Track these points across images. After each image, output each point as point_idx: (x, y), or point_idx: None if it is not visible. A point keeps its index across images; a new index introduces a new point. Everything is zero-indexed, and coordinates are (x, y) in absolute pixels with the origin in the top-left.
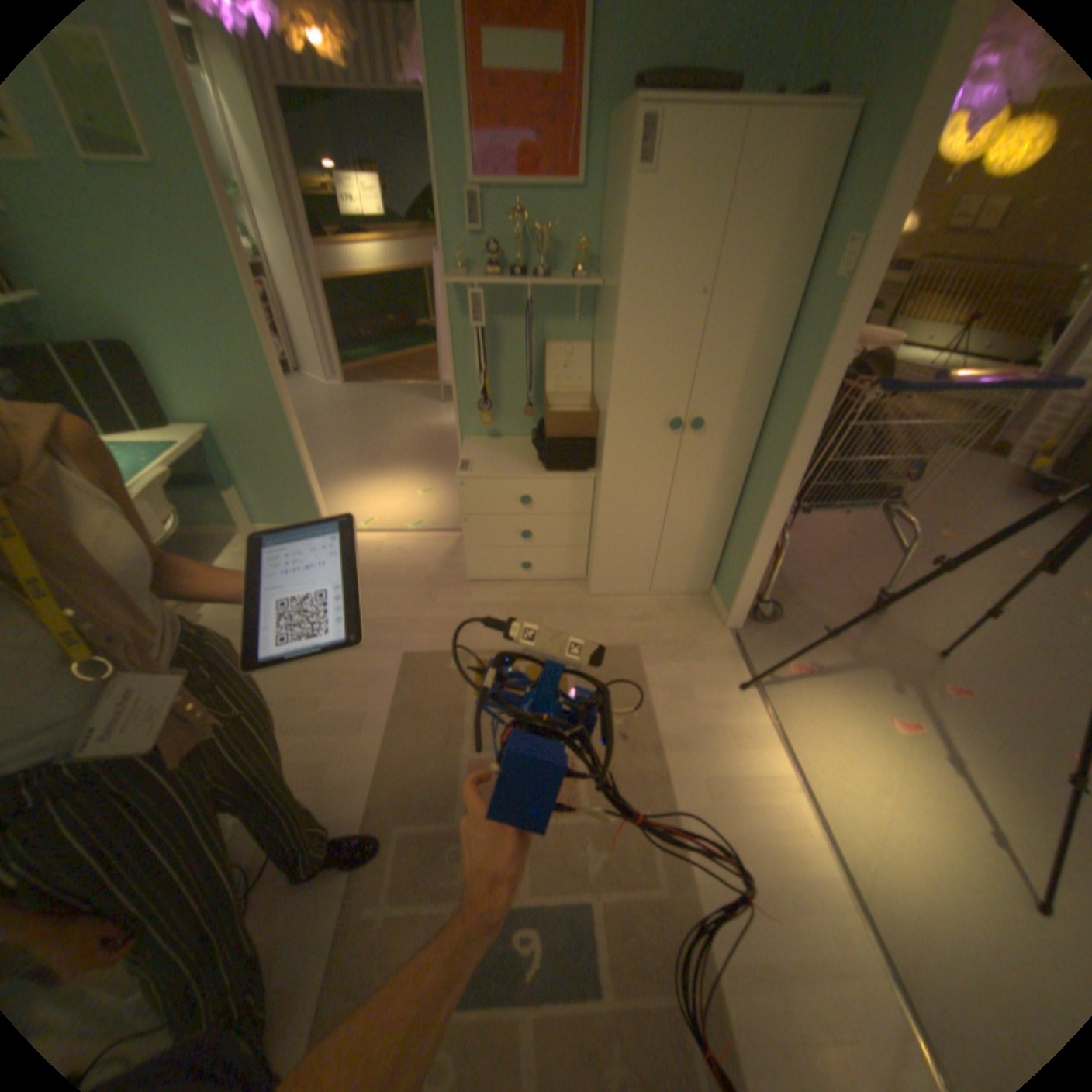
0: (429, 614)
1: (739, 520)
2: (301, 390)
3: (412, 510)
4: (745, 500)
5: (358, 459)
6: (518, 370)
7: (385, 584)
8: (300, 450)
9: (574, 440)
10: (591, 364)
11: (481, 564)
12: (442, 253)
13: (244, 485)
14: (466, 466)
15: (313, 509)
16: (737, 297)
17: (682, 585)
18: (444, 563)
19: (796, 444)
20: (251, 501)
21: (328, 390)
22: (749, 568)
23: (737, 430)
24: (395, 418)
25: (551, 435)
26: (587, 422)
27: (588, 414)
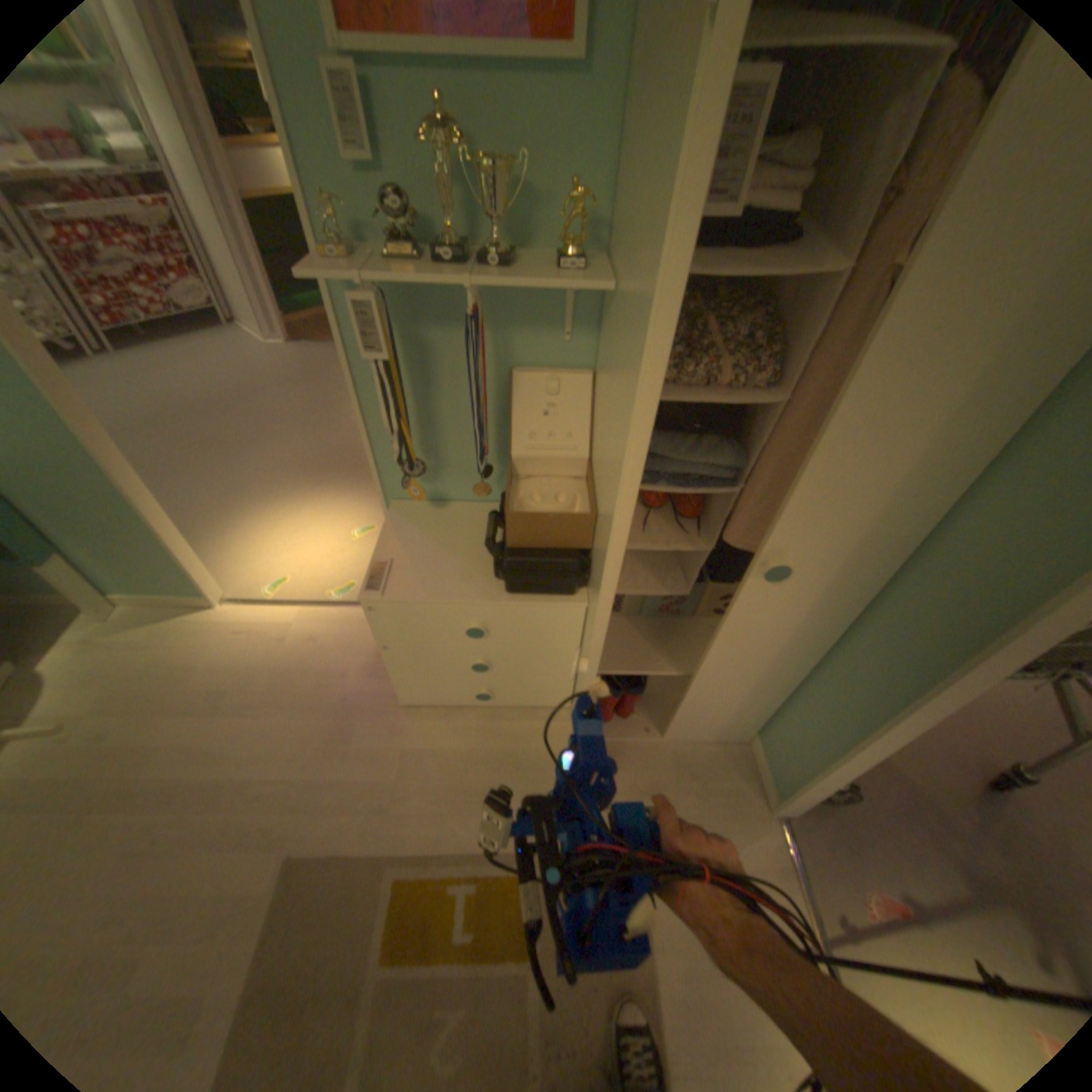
0: (336, 774)
1: (819, 685)
2: (230, 352)
3: (342, 566)
4: (837, 665)
5: (284, 471)
6: (470, 411)
7: (280, 711)
8: (144, 511)
9: (556, 552)
10: (592, 411)
11: (418, 691)
12: (307, 205)
13: (76, 551)
14: (380, 579)
15: (187, 580)
16: (927, 365)
17: (712, 735)
18: (373, 670)
19: (989, 664)
20: (95, 569)
21: (266, 353)
22: (833, 776)
23: (850, 578)
24: (343, 402)
25: (516, 545)
26: (579, 529)
27: (580, 517)
